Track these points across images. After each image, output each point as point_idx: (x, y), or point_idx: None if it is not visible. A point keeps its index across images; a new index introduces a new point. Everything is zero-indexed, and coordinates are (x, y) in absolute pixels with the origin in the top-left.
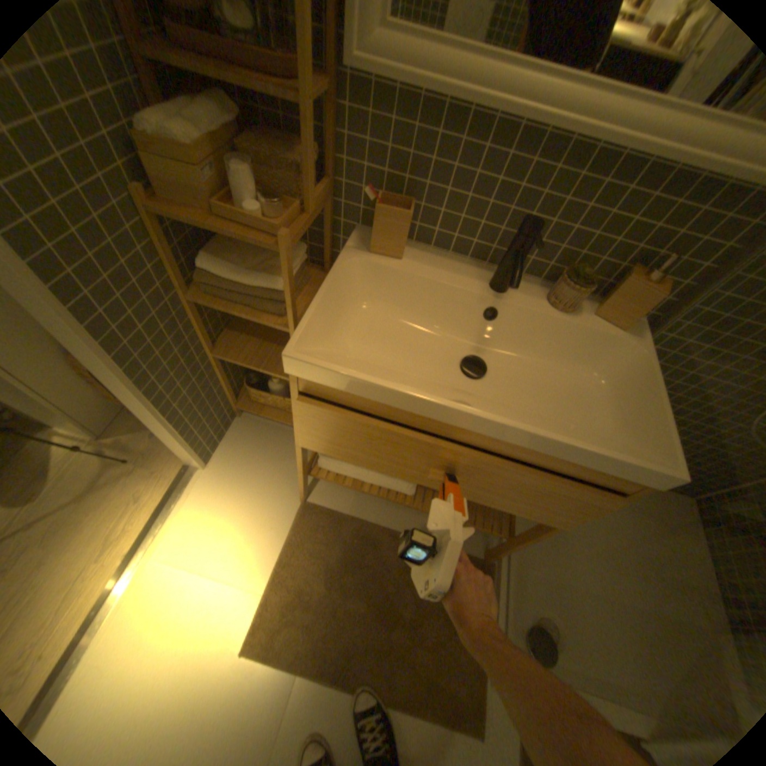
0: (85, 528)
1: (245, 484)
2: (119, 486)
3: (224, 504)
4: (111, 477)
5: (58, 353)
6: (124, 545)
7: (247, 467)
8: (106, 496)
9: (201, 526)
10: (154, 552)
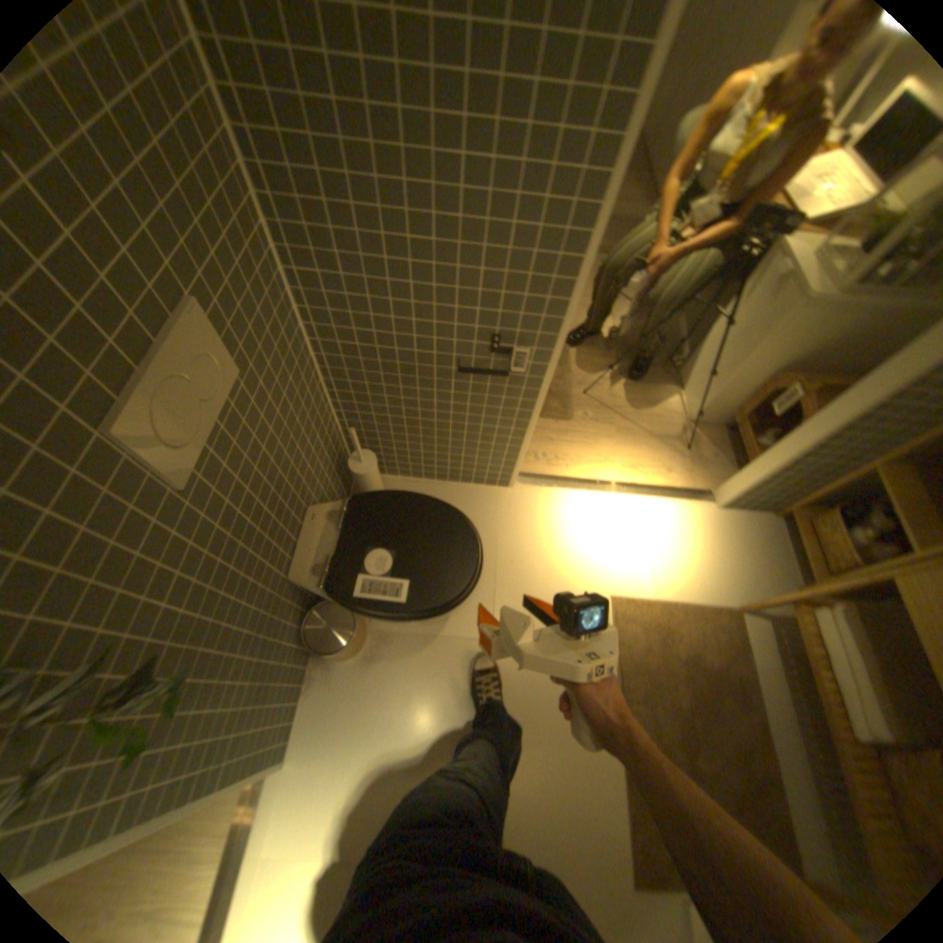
0: (638, 448)
1: (726, 548)
2: (672, 454)
3: (702, 537)
4: (674, 446)
5: (783, 365)
6: (640, 478)
7: (740, 543)
8: (662, 449)
9: (678, 526)
10: (646, 500)
